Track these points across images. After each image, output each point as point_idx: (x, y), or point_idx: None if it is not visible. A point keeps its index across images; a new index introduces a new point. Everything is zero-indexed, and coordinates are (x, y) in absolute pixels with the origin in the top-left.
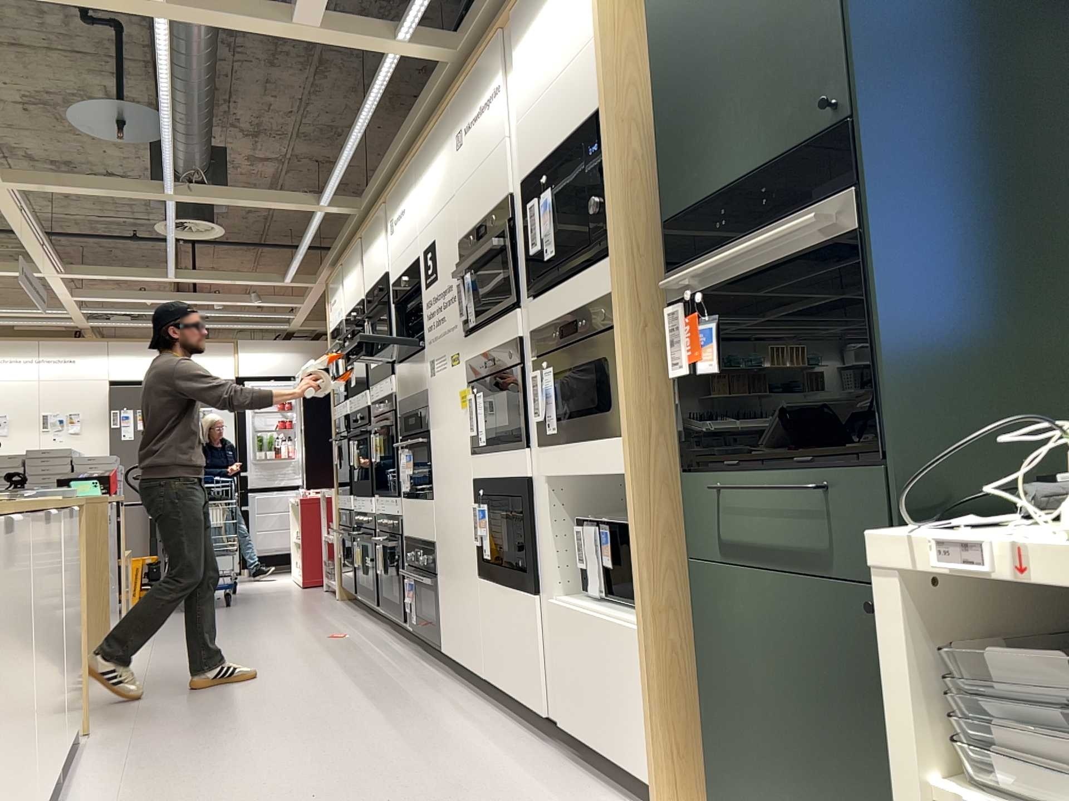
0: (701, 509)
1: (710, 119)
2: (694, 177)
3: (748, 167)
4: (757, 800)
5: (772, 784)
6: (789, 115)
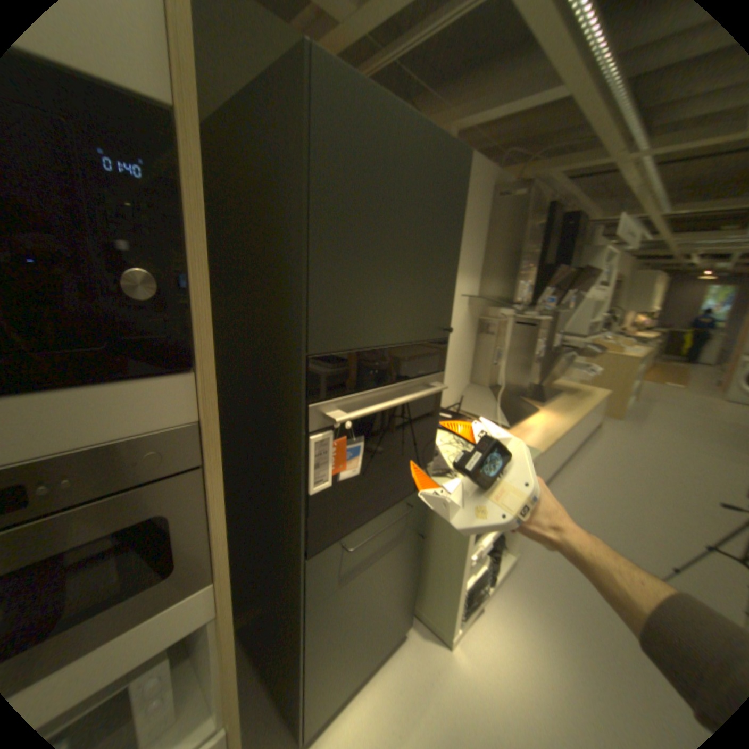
0: (316, 578)
1: (372, 285)
2: (347, 326)
3: (394, 339)
4: (337, 690)
5: (348, 669)
6: (423, 320)
